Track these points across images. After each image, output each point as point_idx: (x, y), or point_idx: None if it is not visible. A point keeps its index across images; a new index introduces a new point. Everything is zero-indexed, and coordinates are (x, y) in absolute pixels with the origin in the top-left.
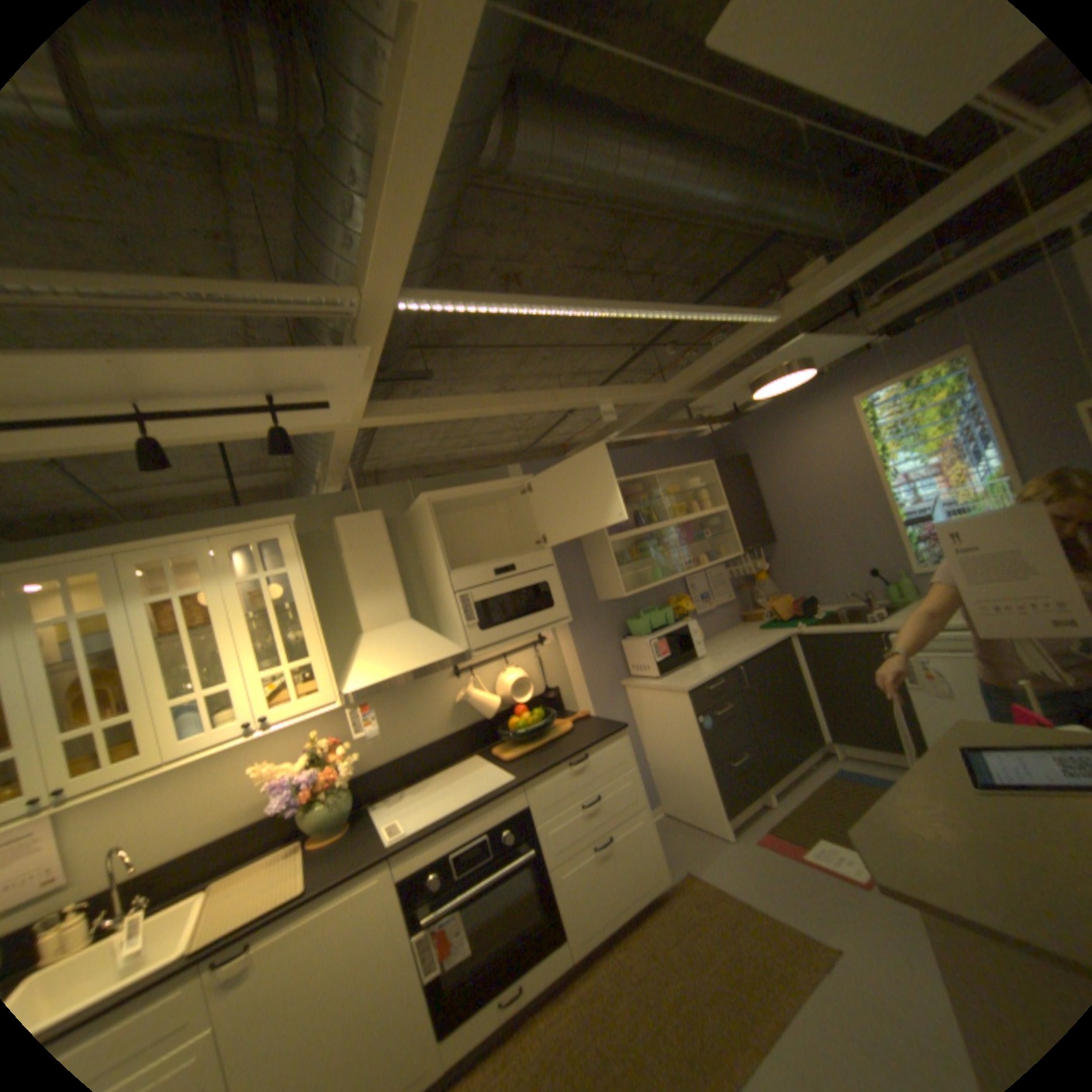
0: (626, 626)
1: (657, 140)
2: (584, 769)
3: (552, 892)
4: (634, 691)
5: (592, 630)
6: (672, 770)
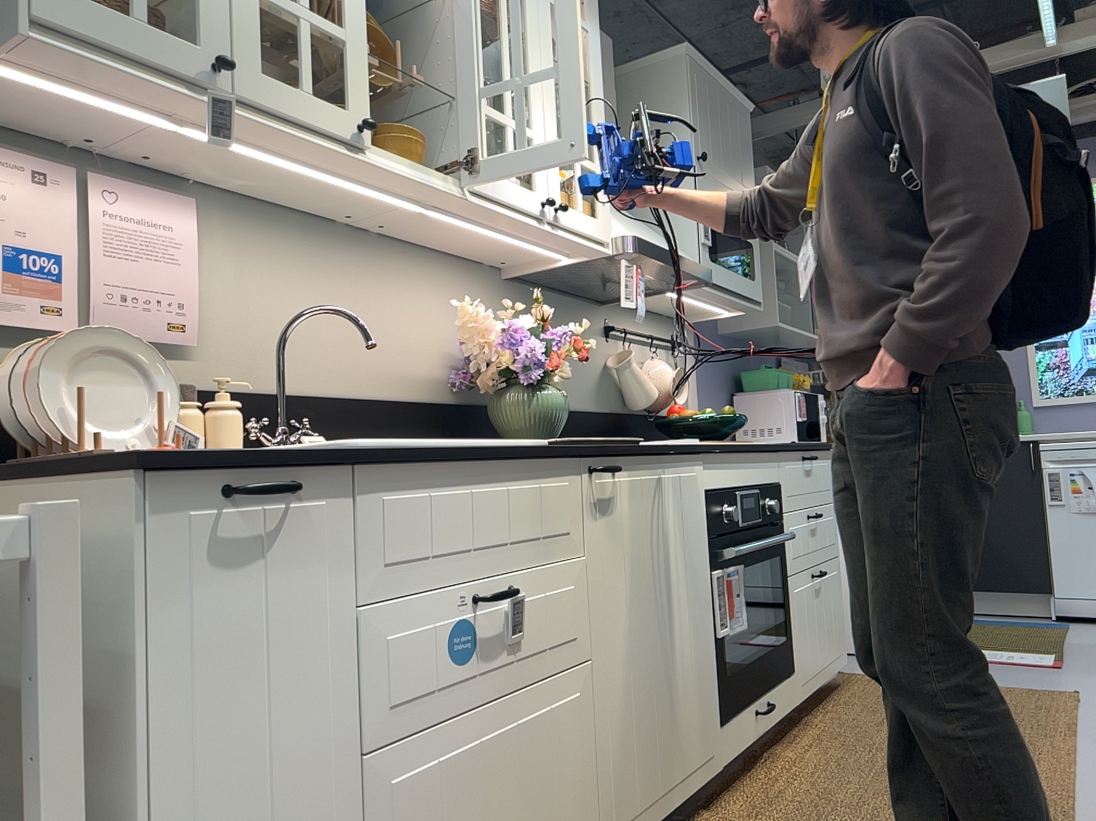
0: (743, 377)
1: None
2: (812, 470)
3: (790, 599)
4: None
5: (714, 365)
6: None
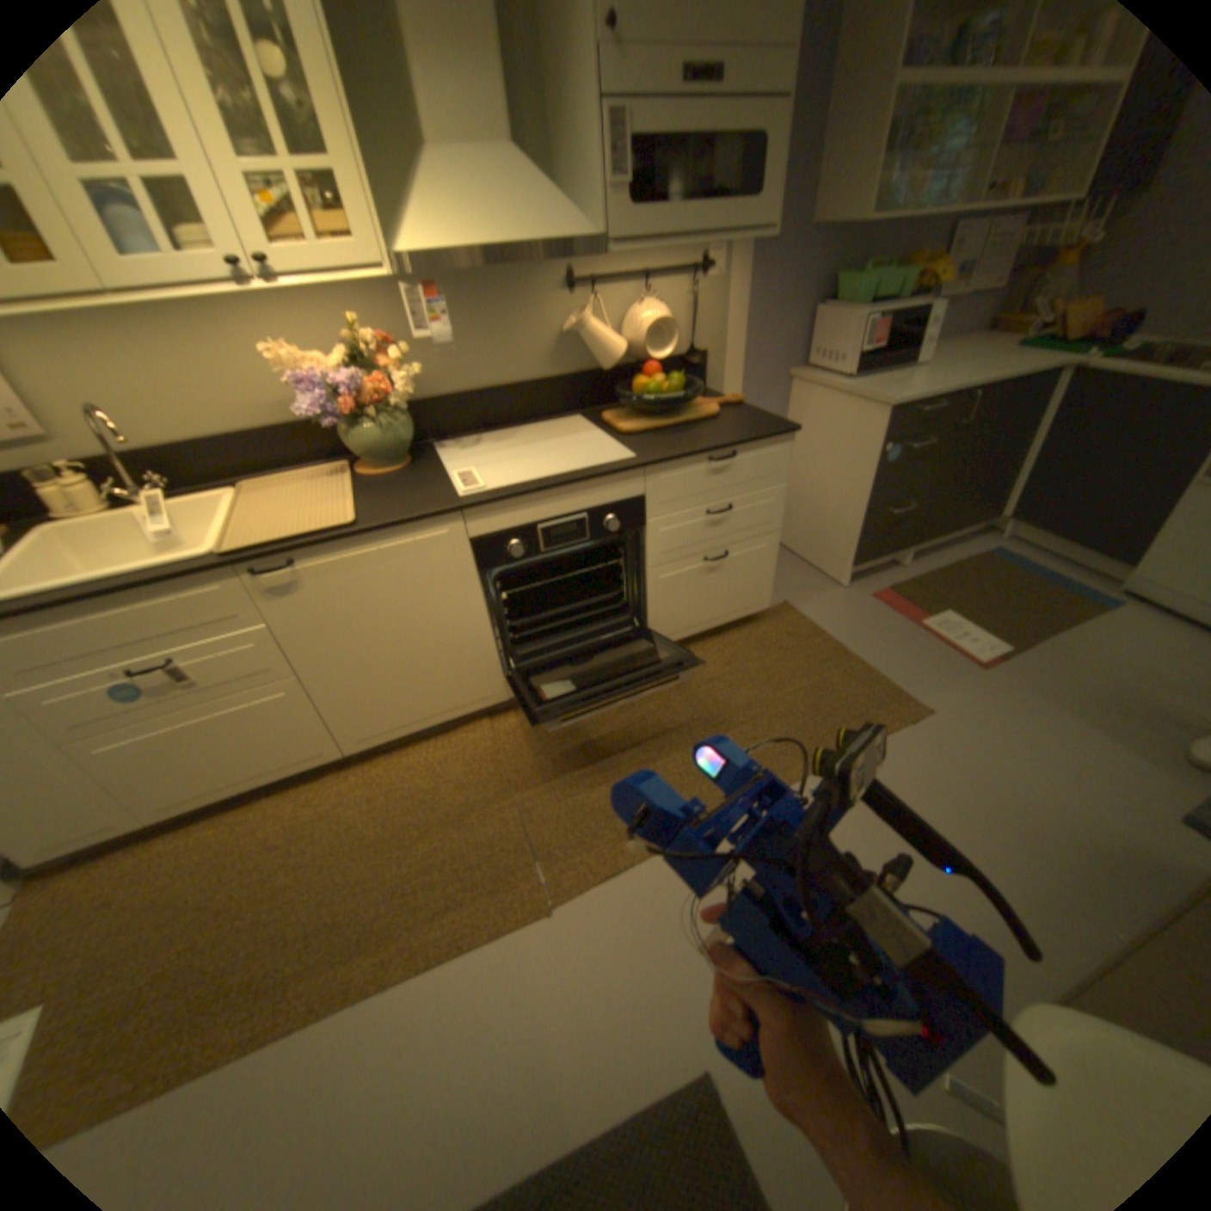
0: (837, 281)
1: None
2: (726, 468)
3: (648, 587)
4: (806, 387)
5: (785, 273)
6: (810, 497)
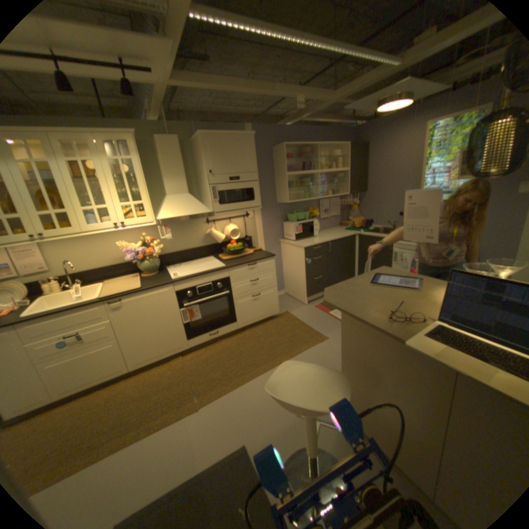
0: (287, 216)
1: None
2: (254, 268)
3: (235, 306)
4: (284, 245)
5: (272, 215)
6: (292, 277)
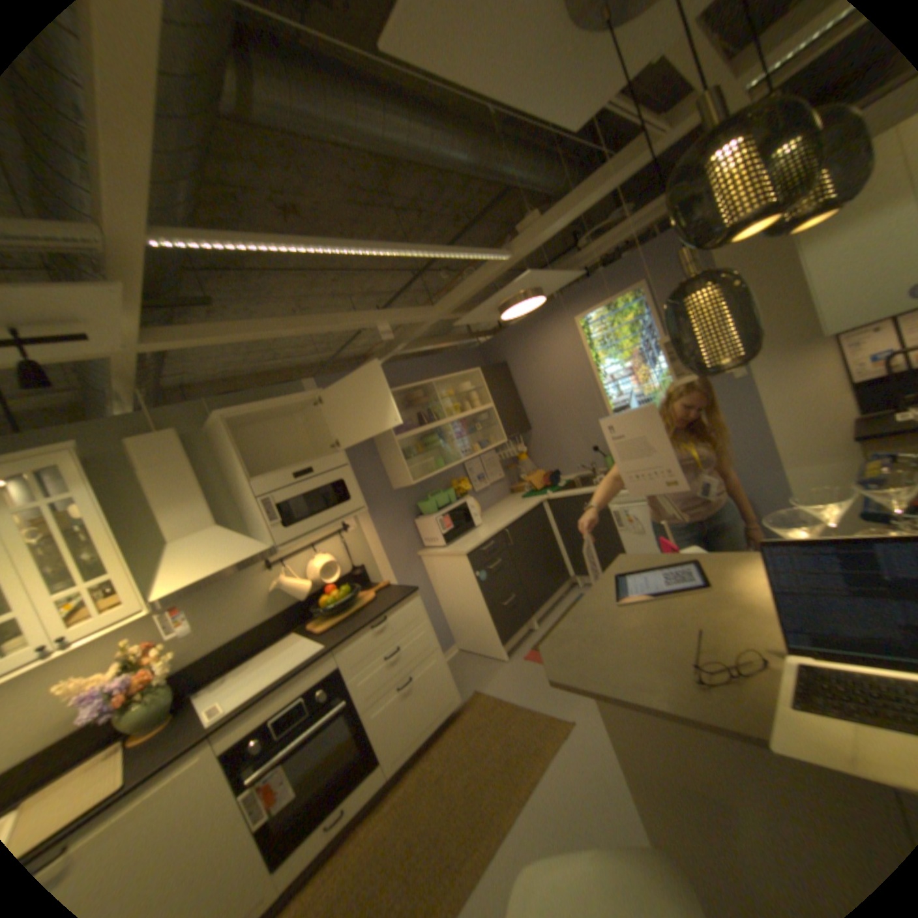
0: (419, 508)
1: (391, 105)
2: (384, 629)
3: (364, 731)
4: (428, 559)
5: (391, 515)
6: (461, 616)
